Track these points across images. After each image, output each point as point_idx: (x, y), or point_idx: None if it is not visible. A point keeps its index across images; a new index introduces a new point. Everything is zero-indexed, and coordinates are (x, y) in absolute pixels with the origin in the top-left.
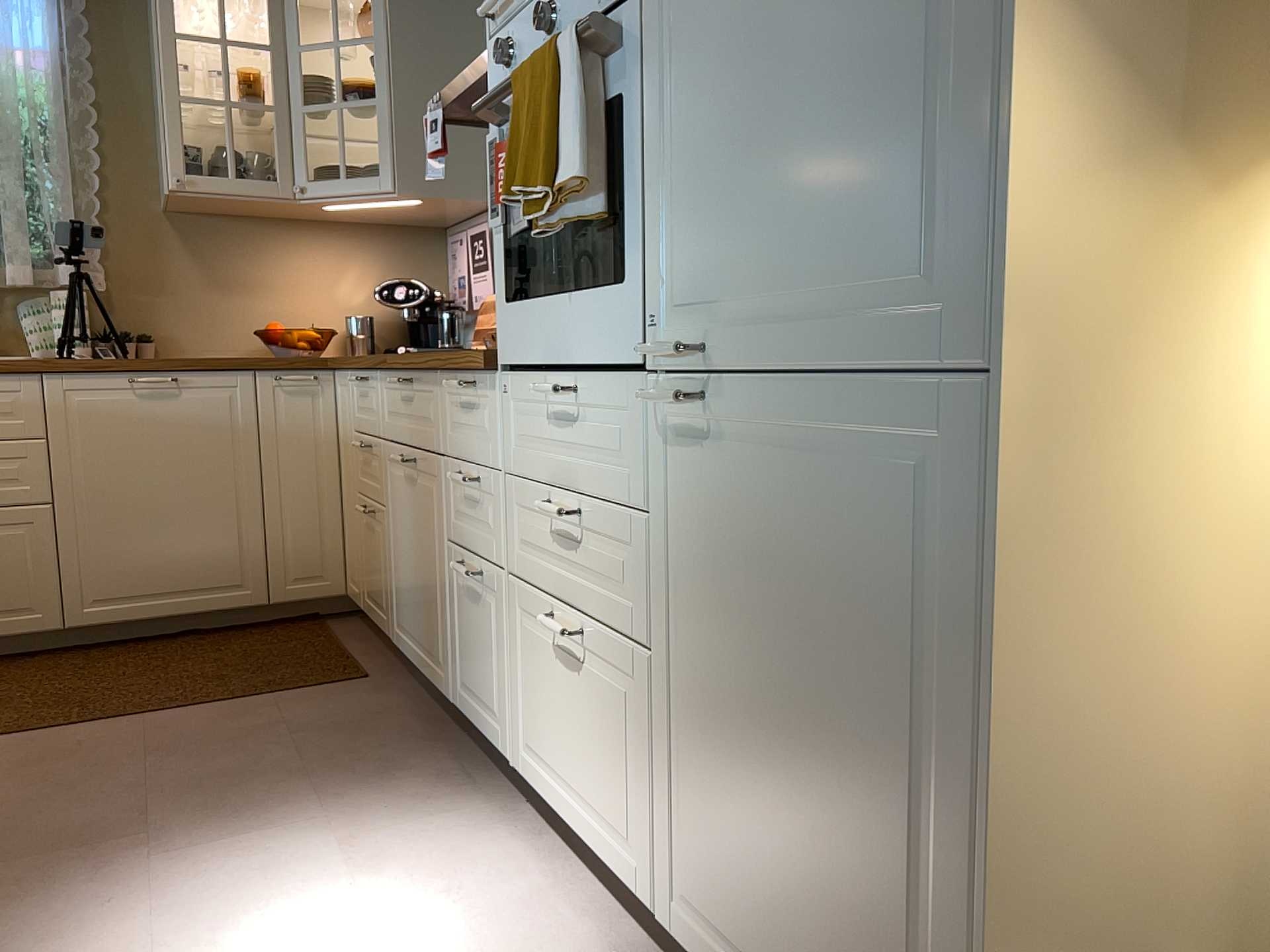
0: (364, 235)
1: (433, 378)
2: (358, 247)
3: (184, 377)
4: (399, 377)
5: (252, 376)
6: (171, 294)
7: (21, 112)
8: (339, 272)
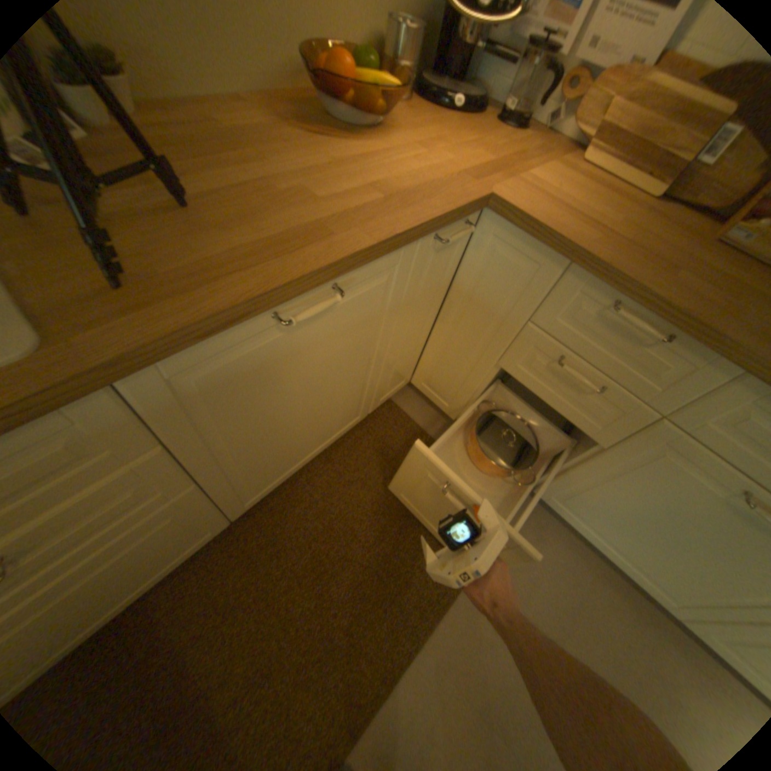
0: None
1: None
2: None
3: (347, 279)
4: None
5: (418, 245)
6: None
7: None
8: None
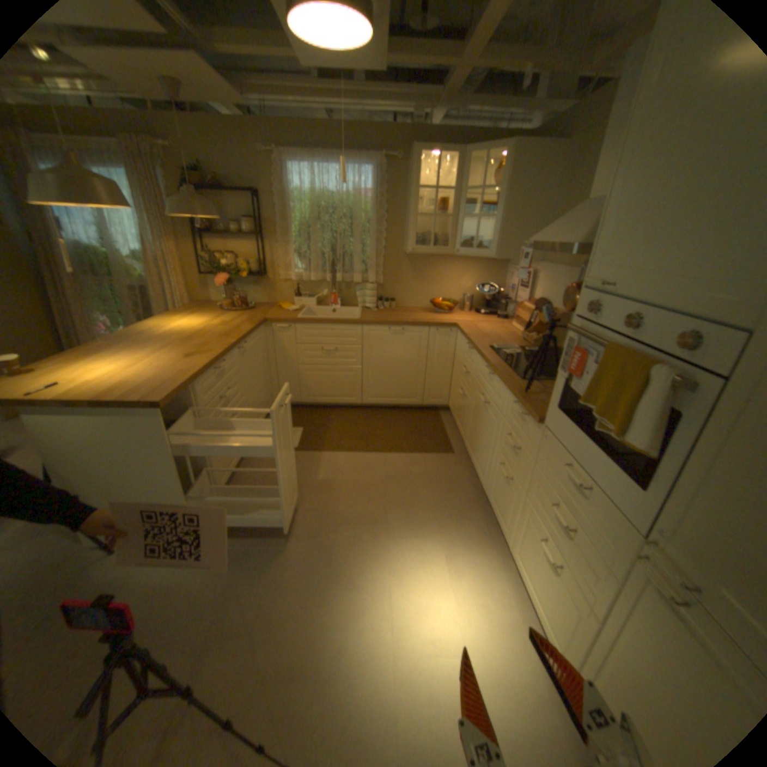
0: (475, 260)
1: (505, 387)
2: (471, 265)
3: (405, 328)
4: (487, 366)
5: (427, 329)
6: (402, 283)
7: (361, 216)
8: (462, 275)
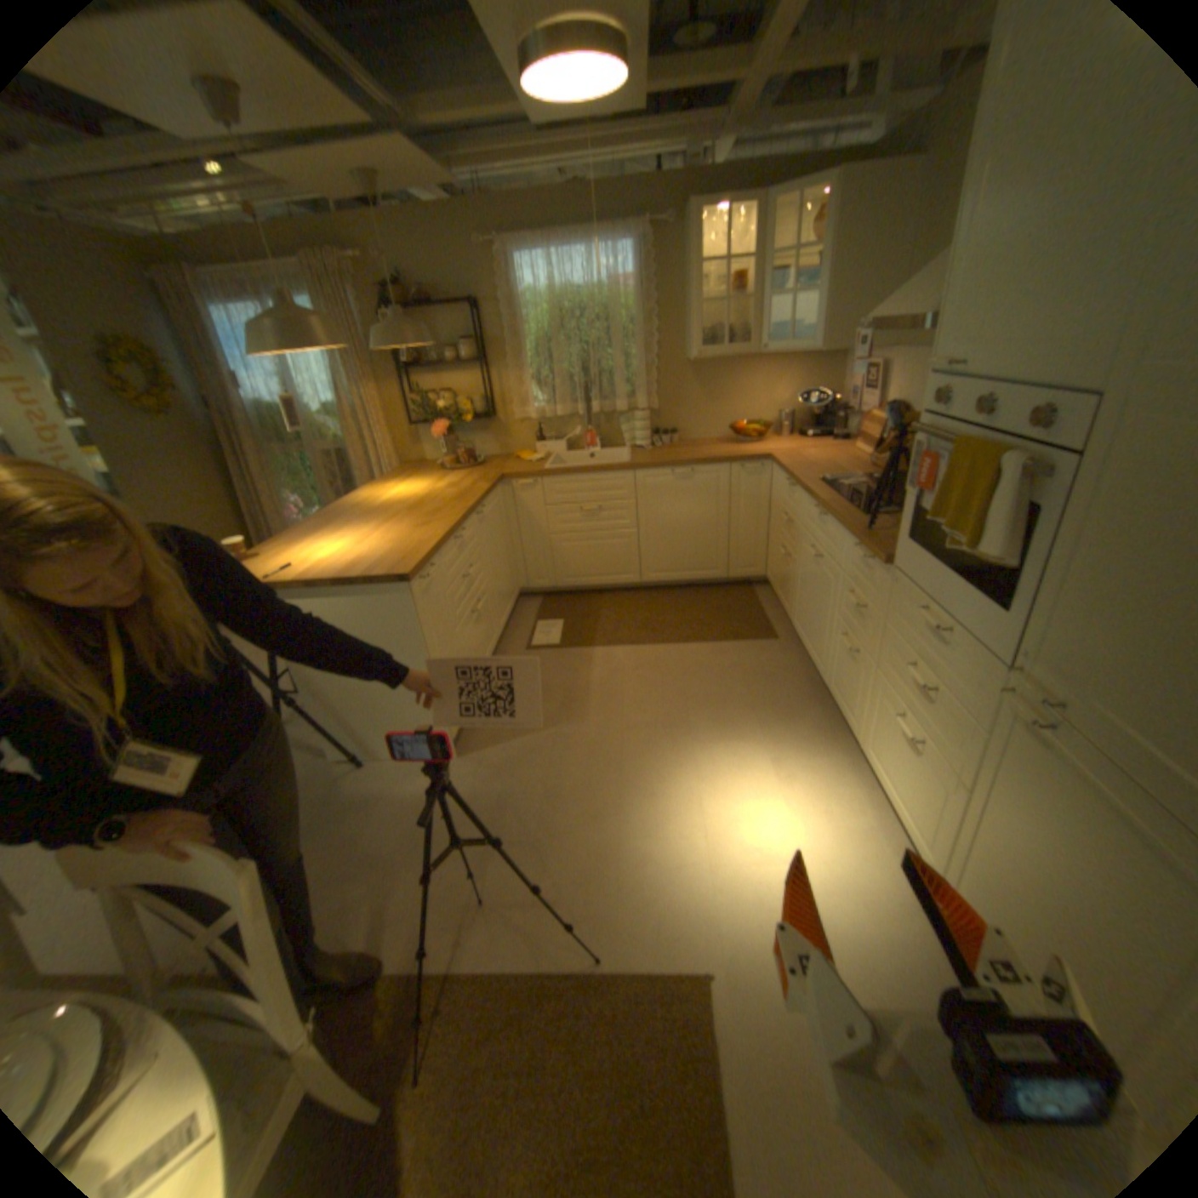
0: (793, 358)
1: (841, 529)
2: (789, 366)
3: (695, 469)
4: (817, 506)
5: (728, 466)
6: (686, 406)
7: (620, 315)
8: (776, 383)
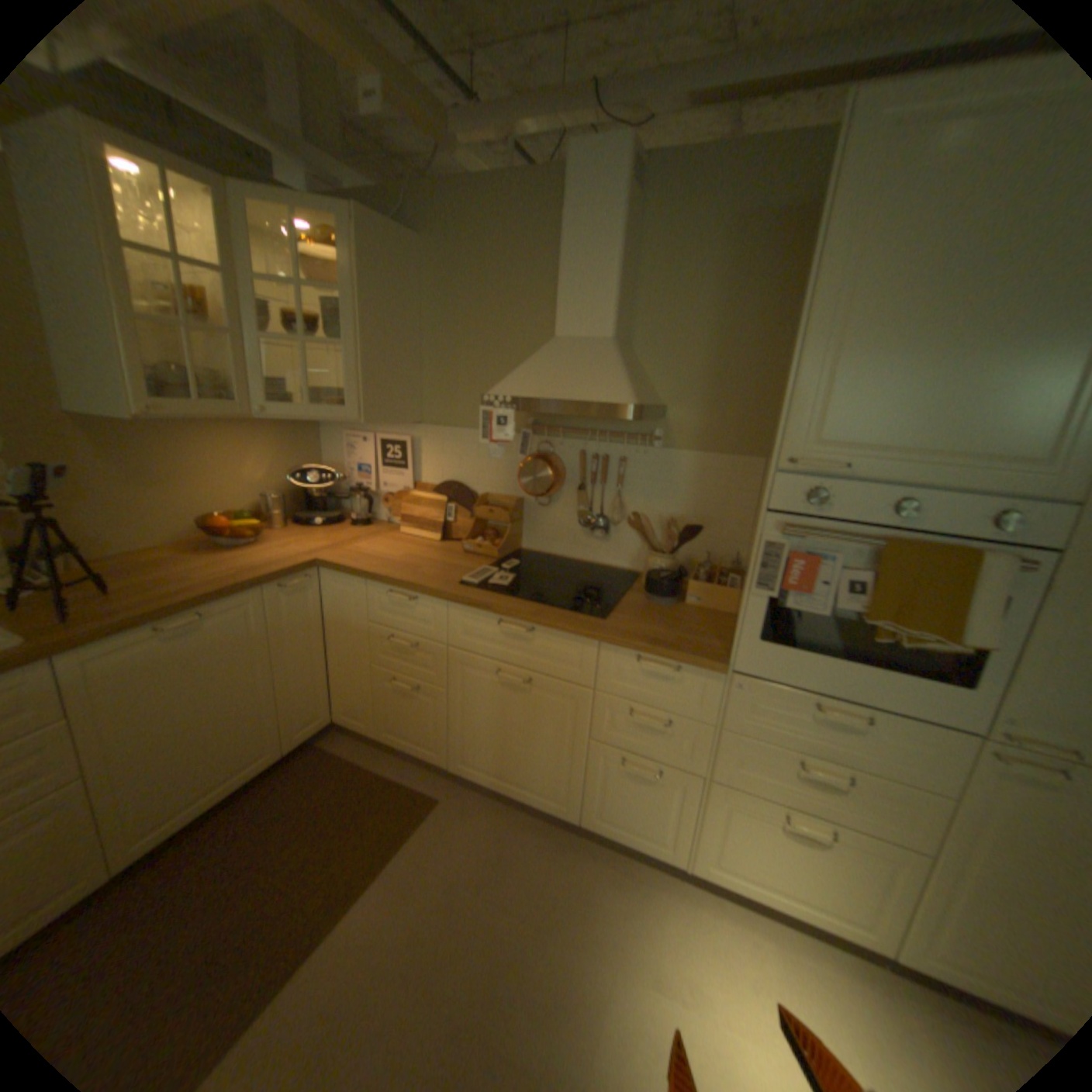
0: (260, 425)
1: (587, 642)
2: (257, 435)
3: (204, 610)
4: (502, 619)
5: (260, 590)
6: (86, 498)
7: None
8: (244, 457)
